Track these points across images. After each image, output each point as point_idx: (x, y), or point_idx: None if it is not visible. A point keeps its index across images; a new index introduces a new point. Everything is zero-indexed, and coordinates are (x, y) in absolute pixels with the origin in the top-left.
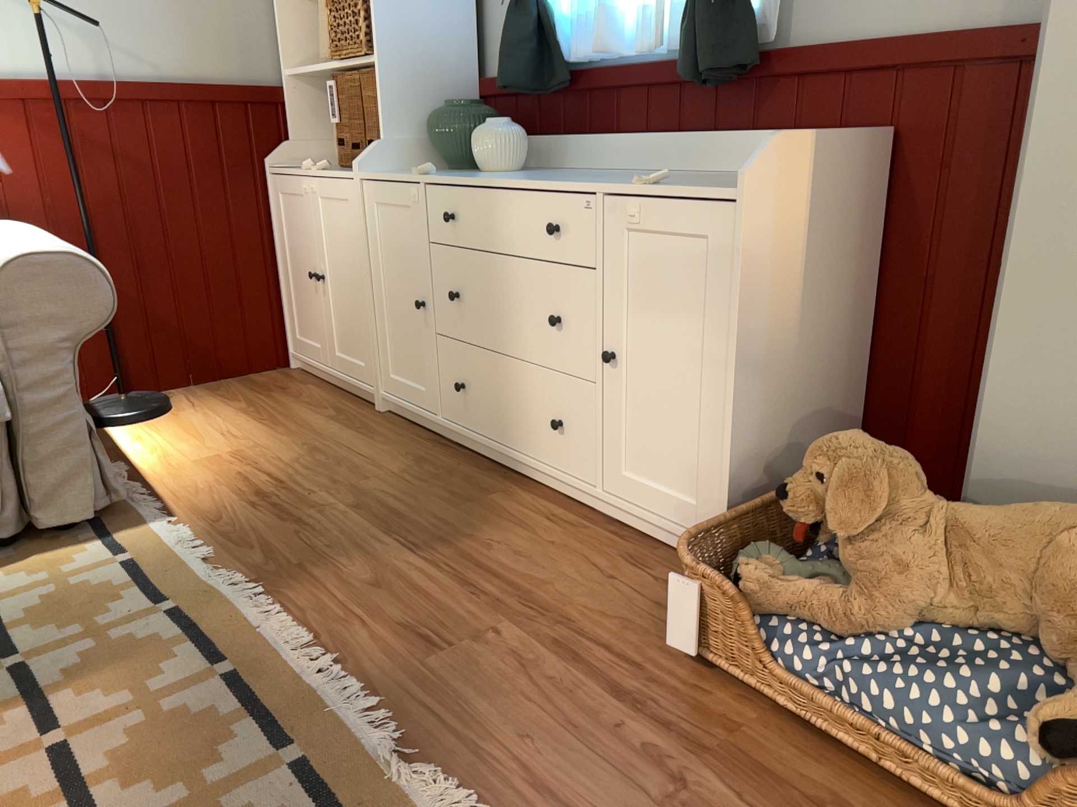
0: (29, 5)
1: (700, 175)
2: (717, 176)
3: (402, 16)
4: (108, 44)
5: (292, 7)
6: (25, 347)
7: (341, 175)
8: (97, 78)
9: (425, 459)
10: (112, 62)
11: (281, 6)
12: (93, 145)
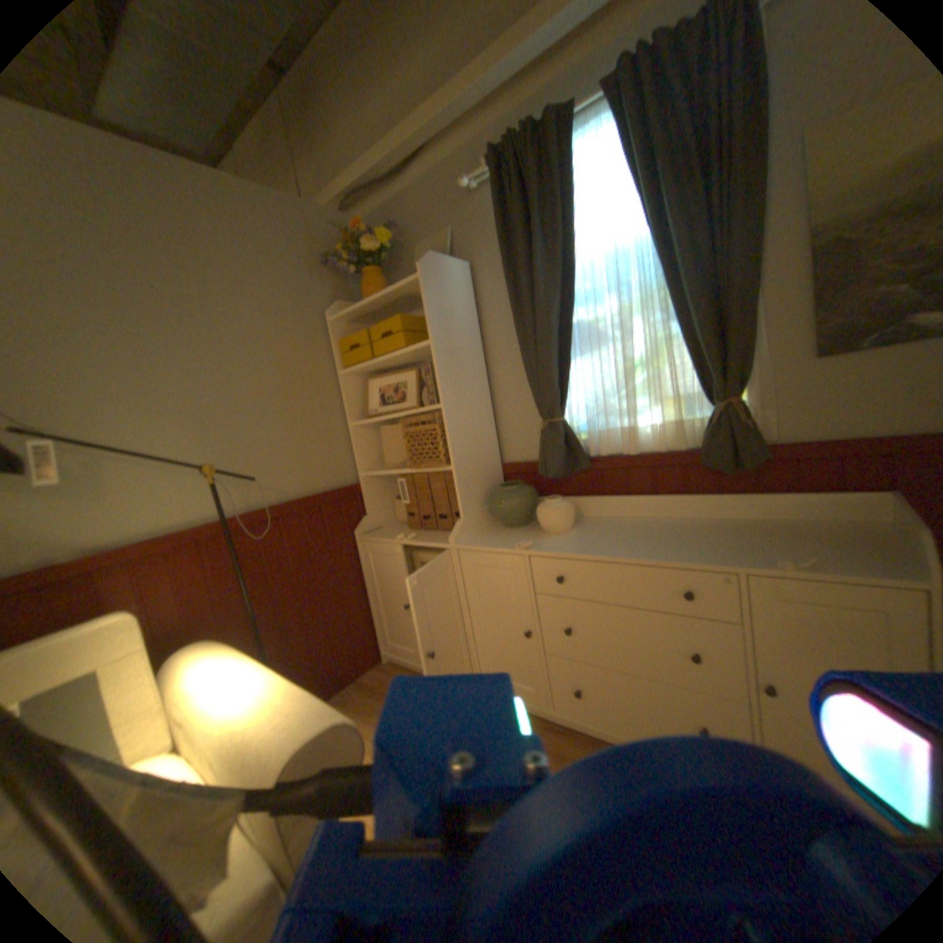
0: (194, 470)
1: (734, 523)
2: (751, 523)
3: (463, 436)
4: (250, 483)
5: (361, 431)
6: (302, 842)
7: (432, 541)
8: (244, 507)
9: (565, 755)
10: (253, 493)
11: (354, 432)
12: (245, 555)
